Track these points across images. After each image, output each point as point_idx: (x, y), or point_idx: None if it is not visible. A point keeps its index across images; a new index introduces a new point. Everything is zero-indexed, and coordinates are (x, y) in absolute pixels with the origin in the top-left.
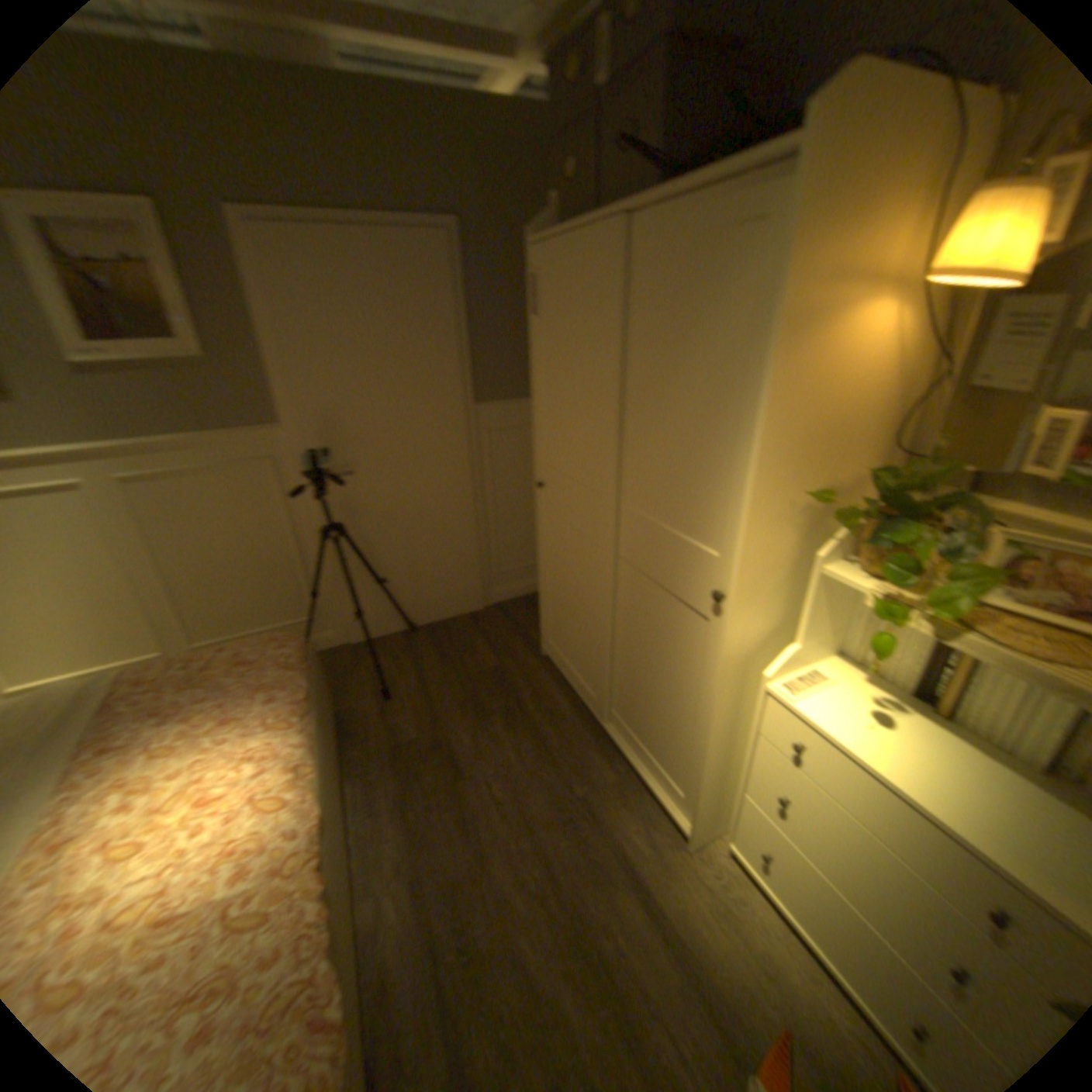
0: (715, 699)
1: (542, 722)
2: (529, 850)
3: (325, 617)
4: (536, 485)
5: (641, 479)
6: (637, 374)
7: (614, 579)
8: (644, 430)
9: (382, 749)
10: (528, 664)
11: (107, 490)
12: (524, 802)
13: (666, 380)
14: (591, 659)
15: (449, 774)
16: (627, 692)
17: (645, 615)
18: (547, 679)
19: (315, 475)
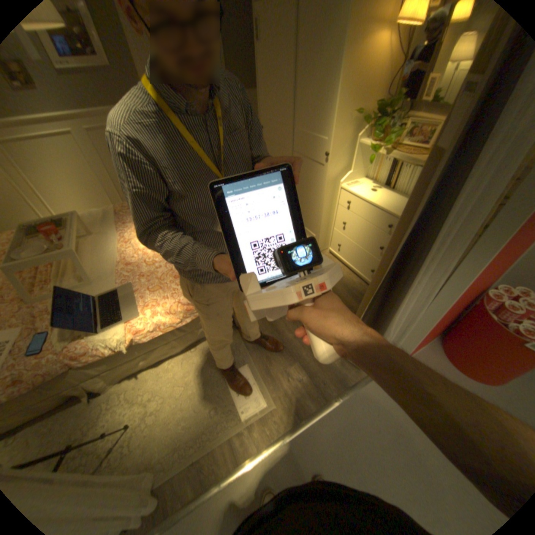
0: (325, 192)
1: None
2: None
3: None
4: None
5: (303, 115)
6: (301, 68)
7: None
8: (304, 93)
9: None
10: None
11: (85, 134)
12: None
13: (312, 69)
14: None
15: None
16: None
17: (304, 172)
18: None
19: None
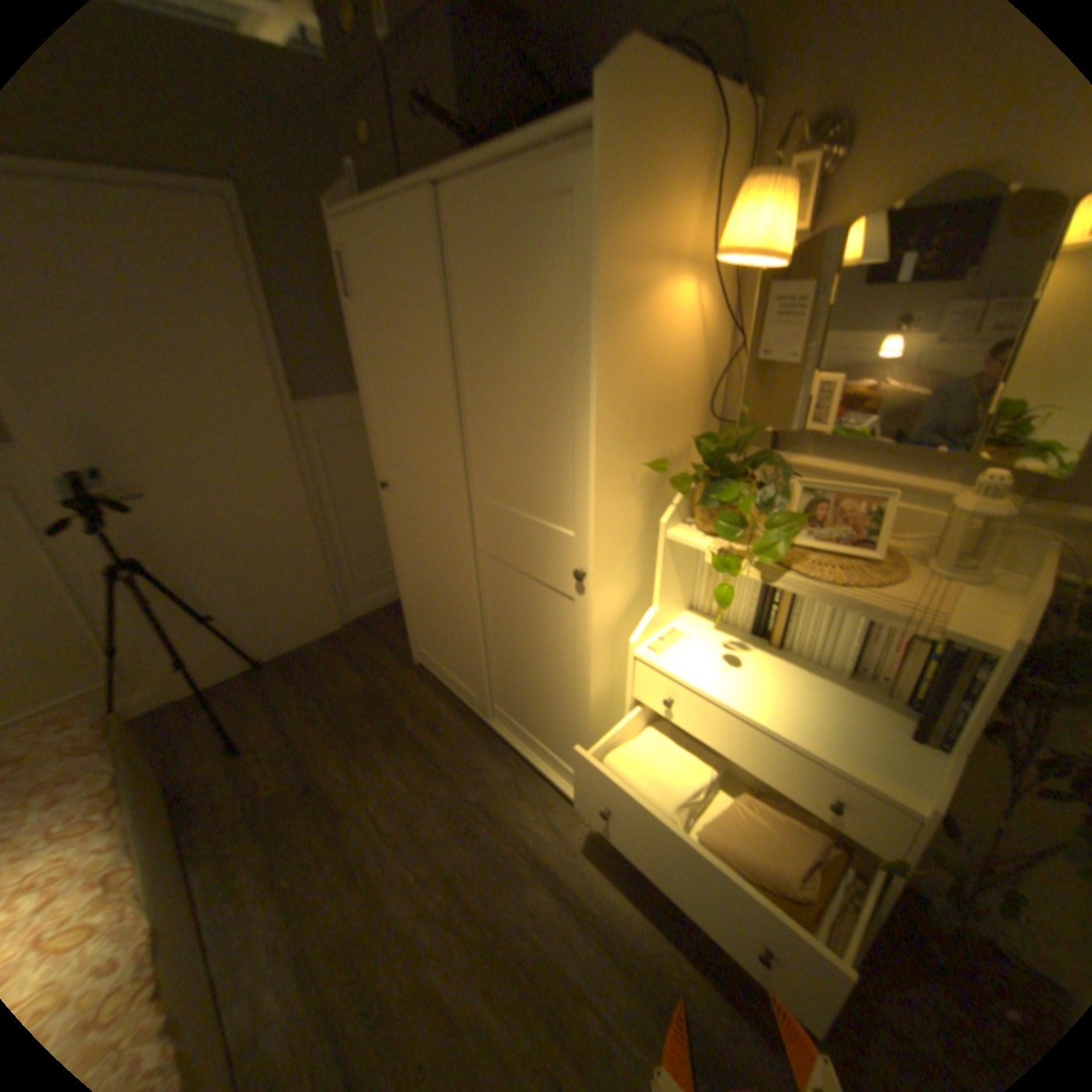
0: (591, 674)
1: (425, 735)
2: (428, 875)
3: (135, 675)
4: (380, 485)
5: (489, 467)
6: (469, 357)
7: (478, 572)
8: (485, 415)
9: (237, 814)
10: (402, 677)
11: None
12: (417, 825)
13: (499, 362)
14: (467, 658)
15: (325, 819)
16: (507, 684)
17: (514, 604)
18: (424, 688)
19: (87, 503)
